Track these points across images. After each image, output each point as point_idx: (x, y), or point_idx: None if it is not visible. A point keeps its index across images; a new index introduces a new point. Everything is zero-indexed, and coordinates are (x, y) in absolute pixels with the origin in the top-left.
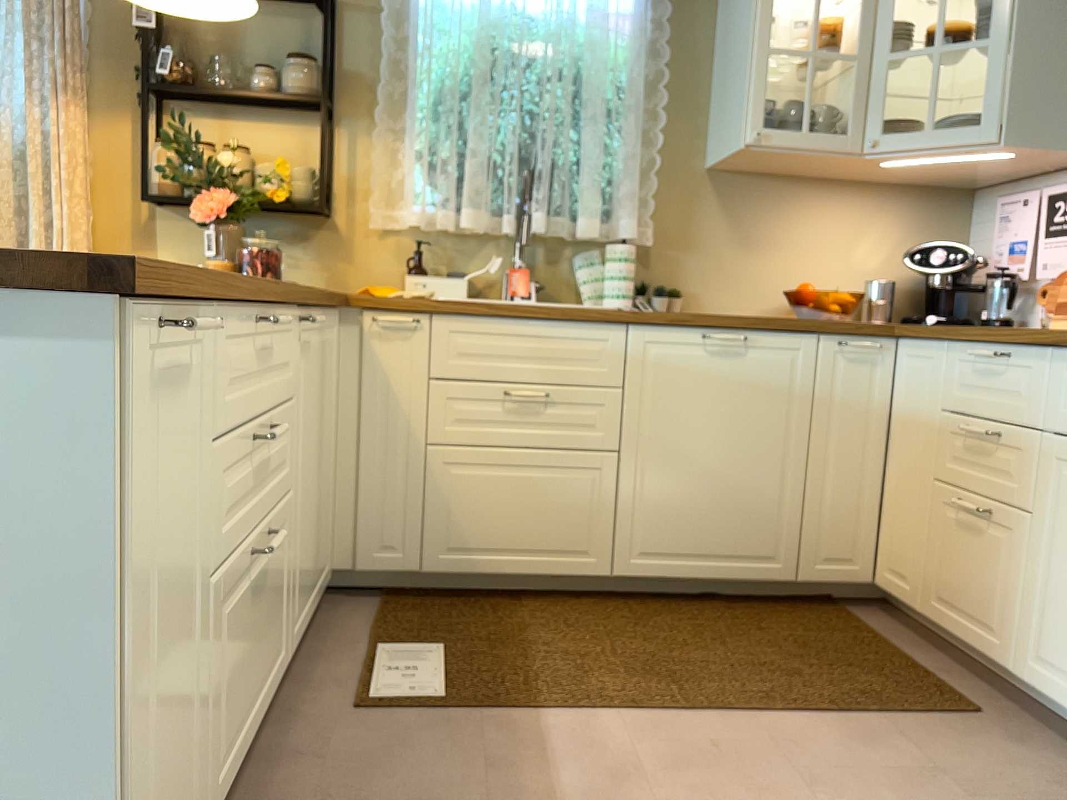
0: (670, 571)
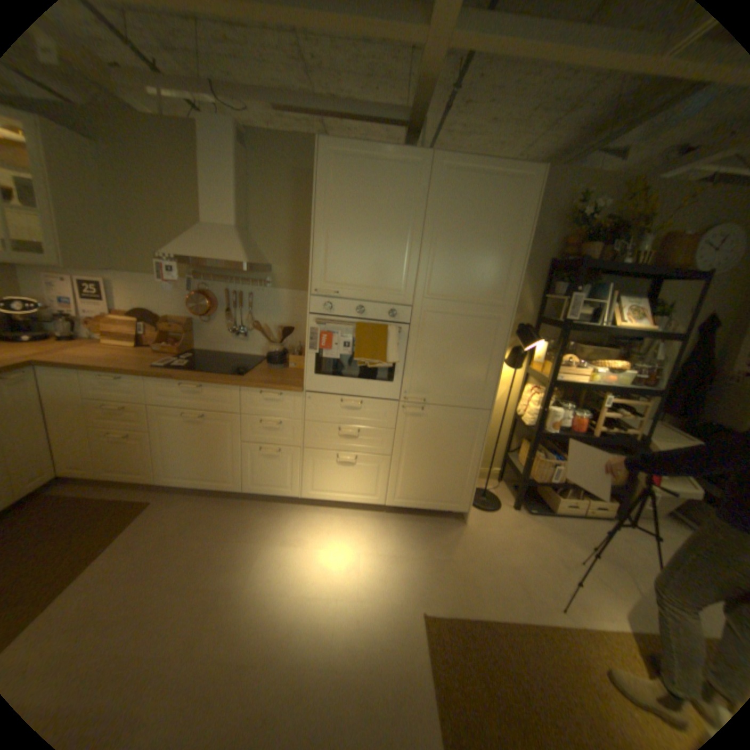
0: None
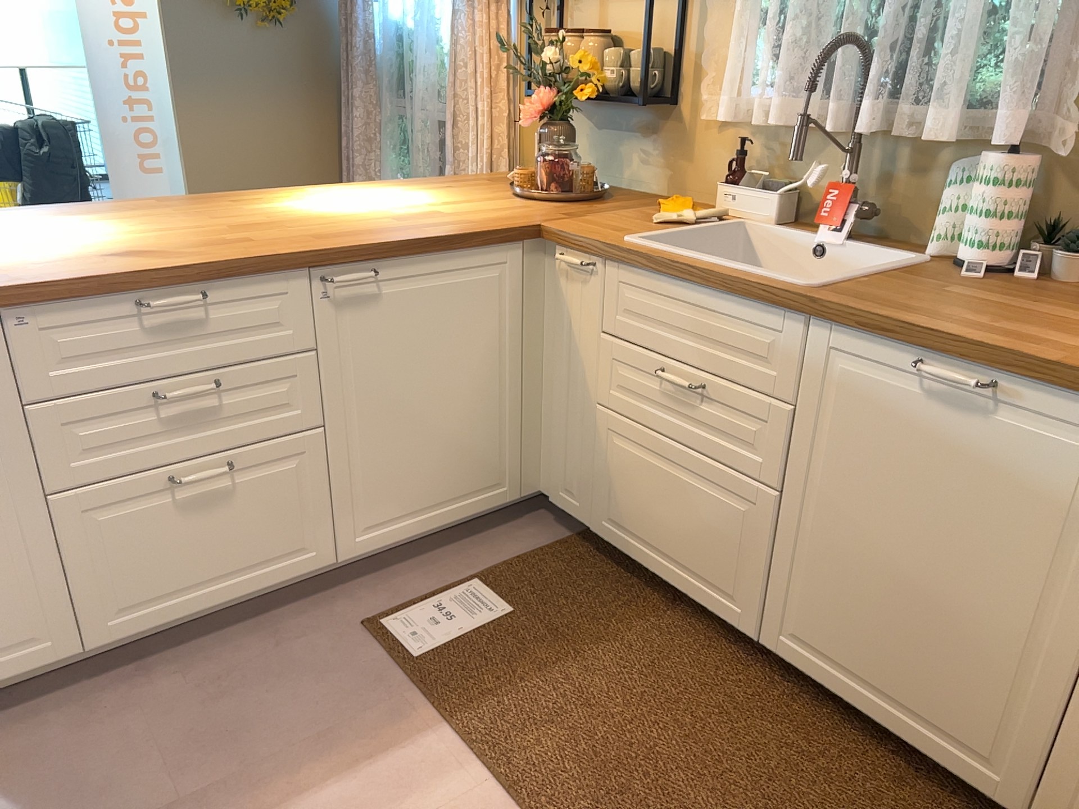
0: (826, 677)
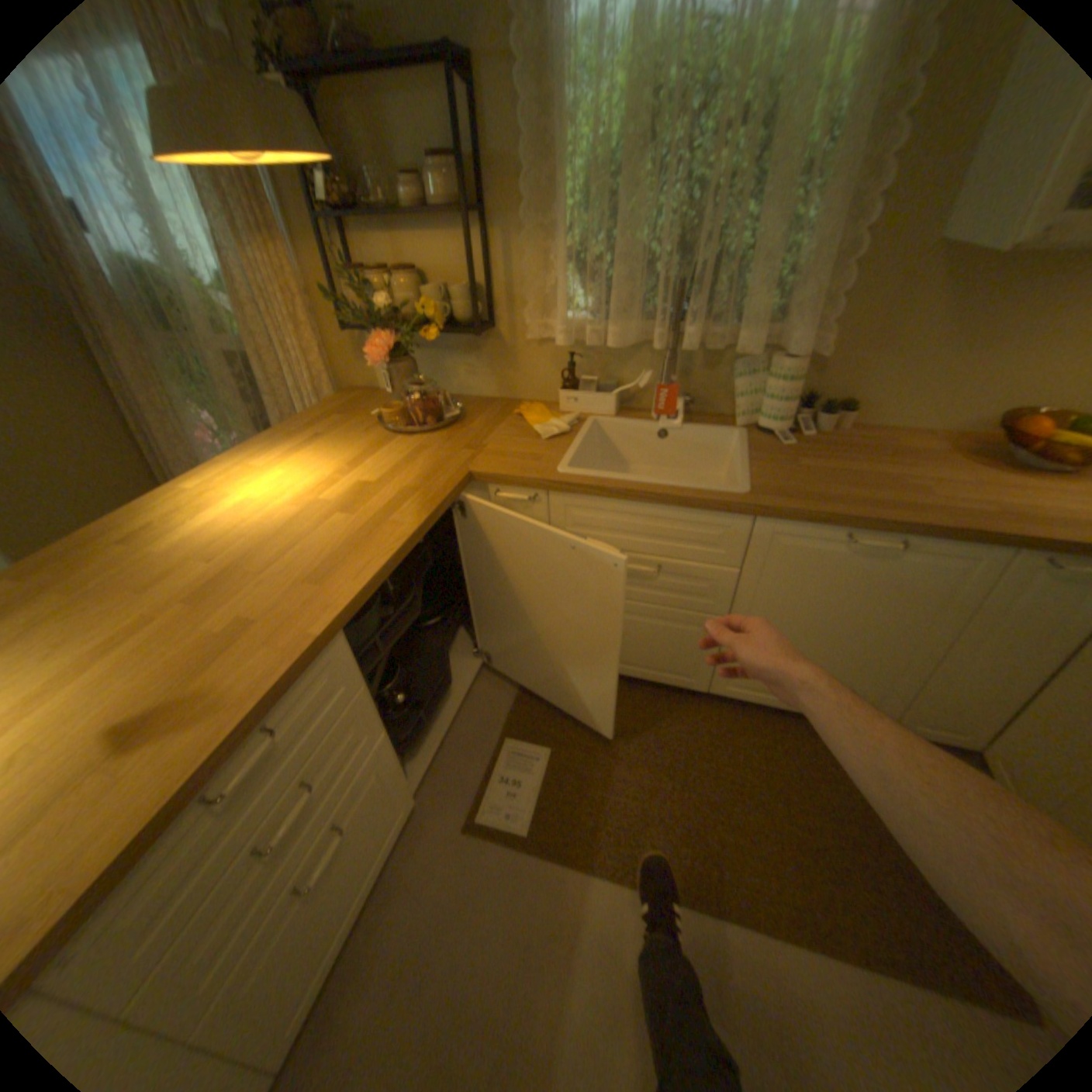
0: (762, 700)
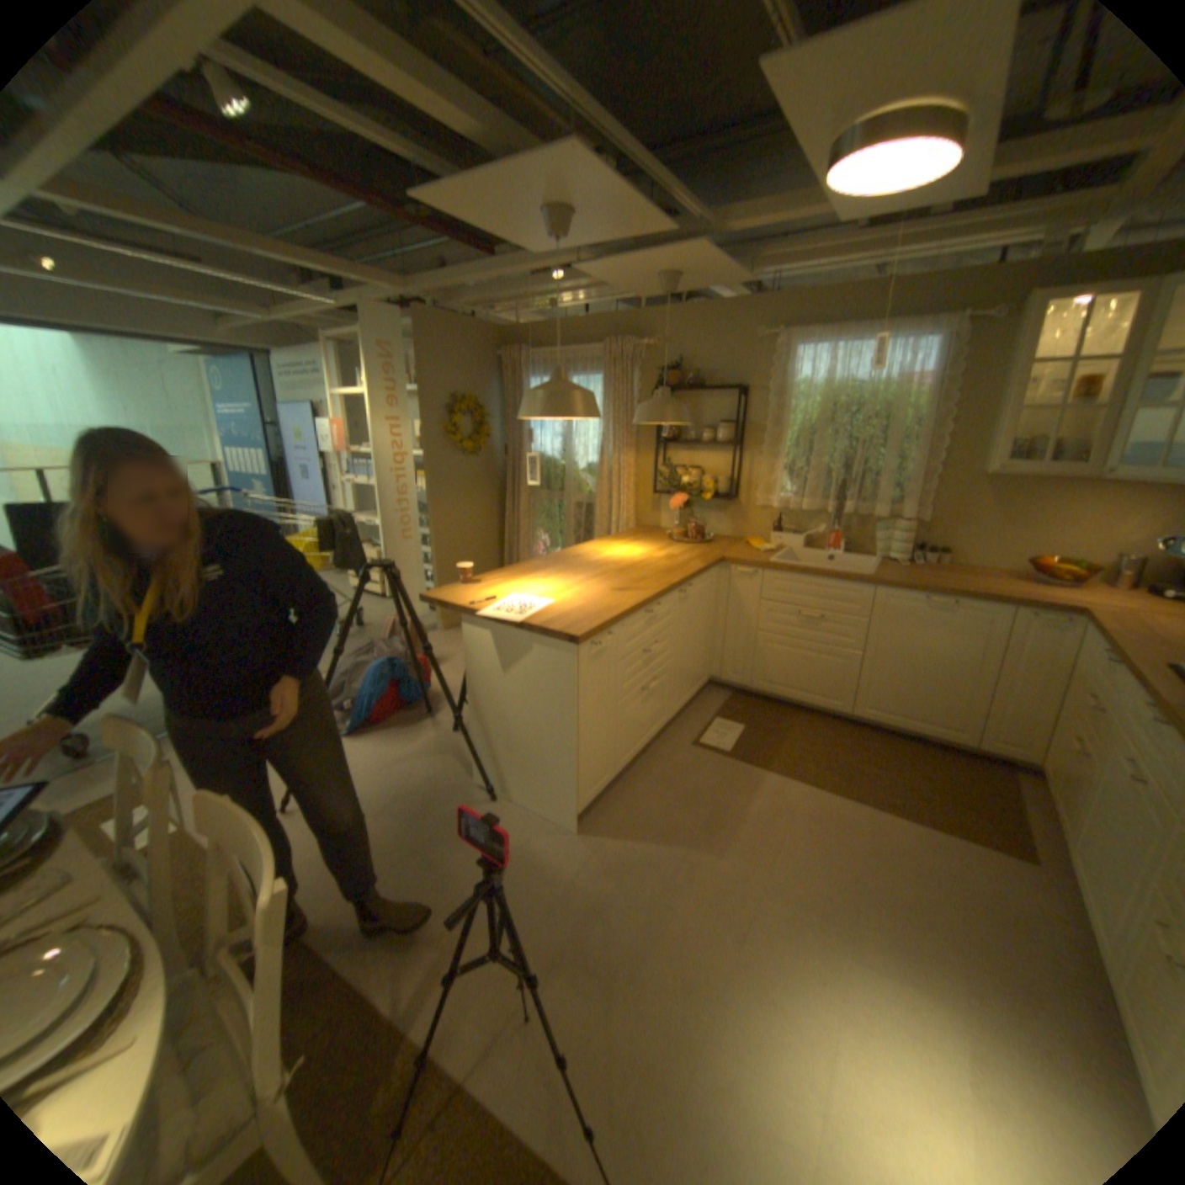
0: (888, 721)
